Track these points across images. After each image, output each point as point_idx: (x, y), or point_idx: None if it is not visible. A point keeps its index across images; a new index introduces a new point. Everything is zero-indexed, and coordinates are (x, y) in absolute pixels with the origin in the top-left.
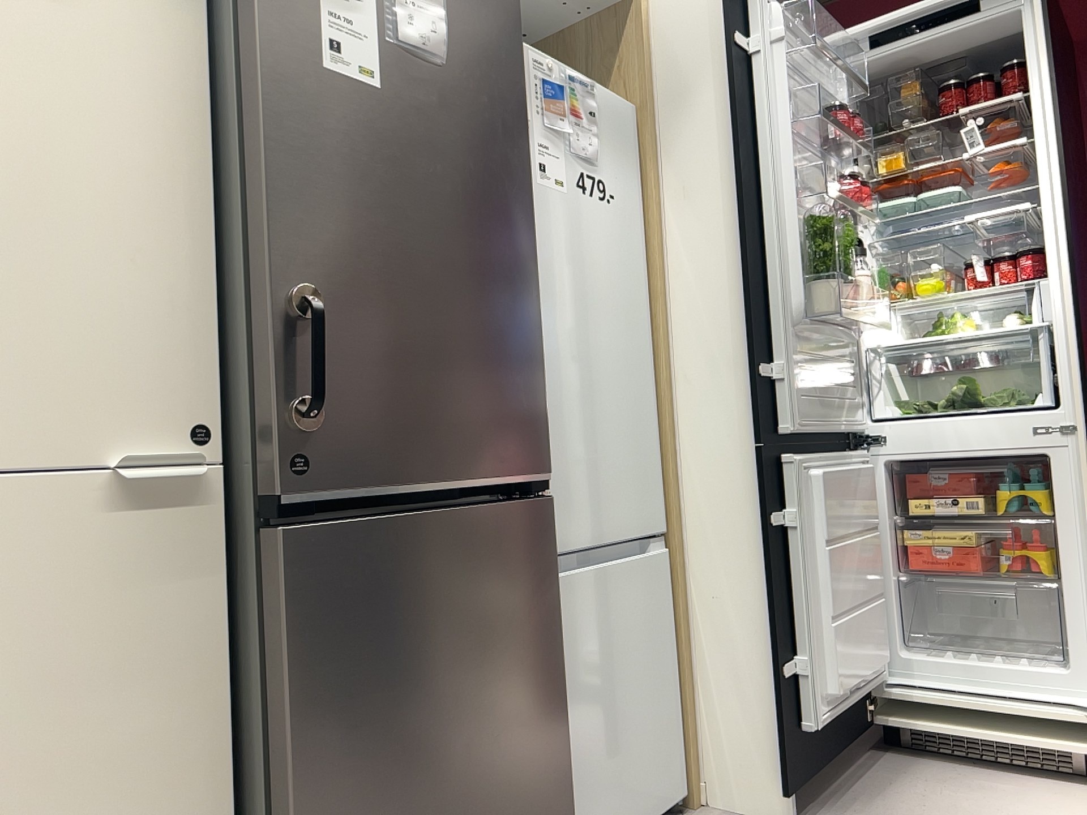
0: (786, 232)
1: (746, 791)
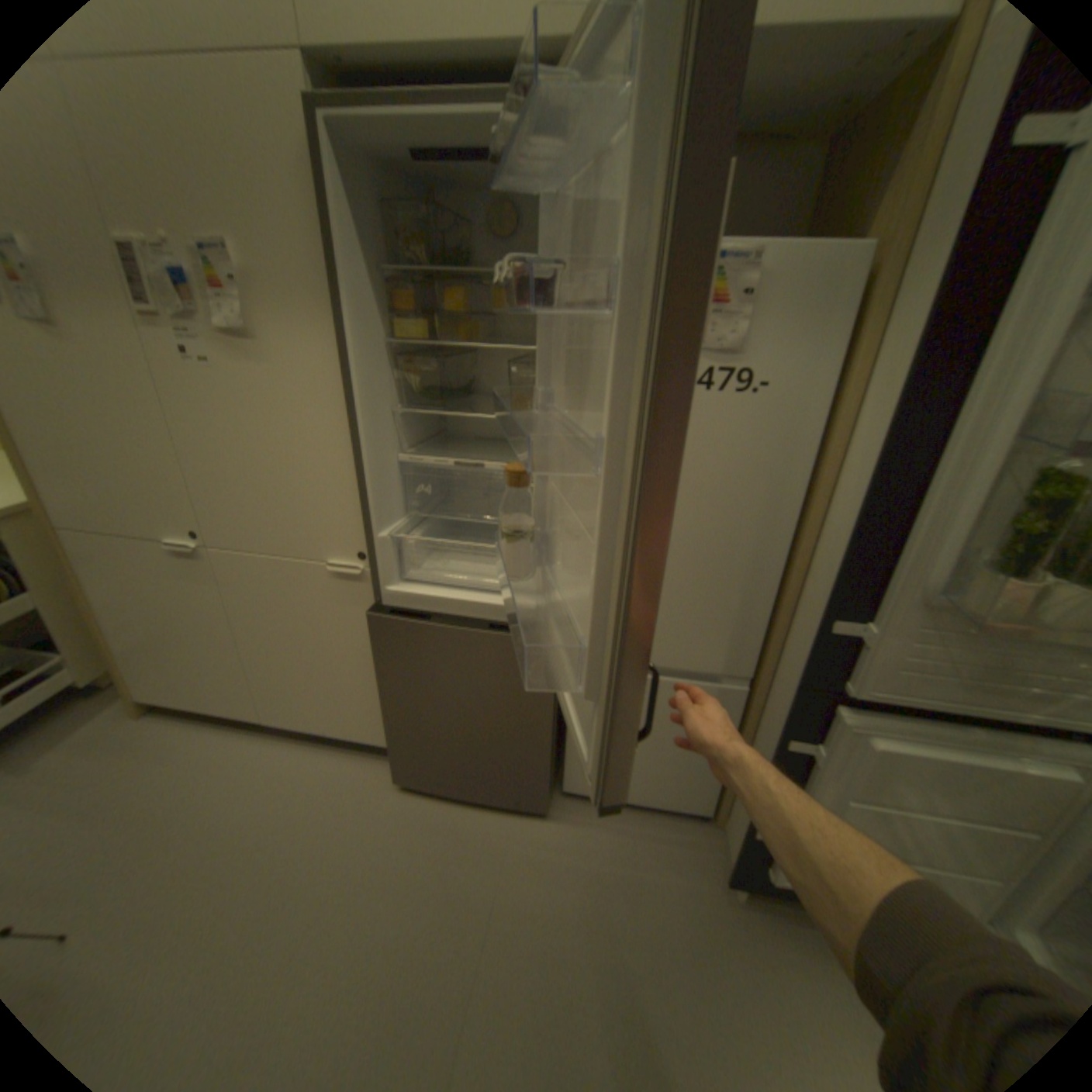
0: (973, 482)
1: (734, 854)
